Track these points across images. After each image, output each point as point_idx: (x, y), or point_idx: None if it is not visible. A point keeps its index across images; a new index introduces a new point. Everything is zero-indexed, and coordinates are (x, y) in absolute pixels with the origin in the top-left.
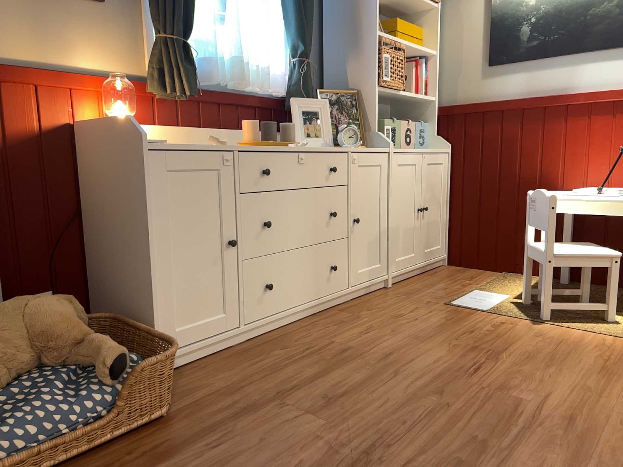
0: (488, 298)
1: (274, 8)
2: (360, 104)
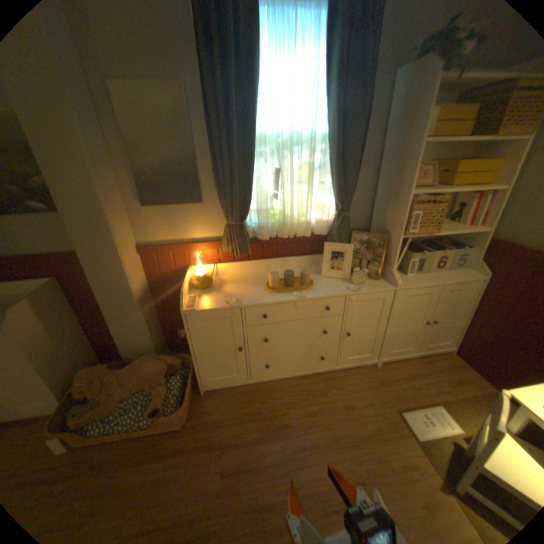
0: (441, 425)
1: (325, 174)
2: (388, 244)
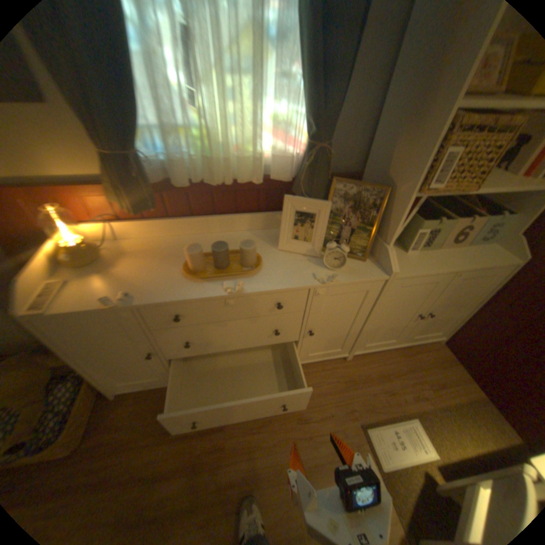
0: (413, 447)
1: (292, 52)
2: (390, 203)
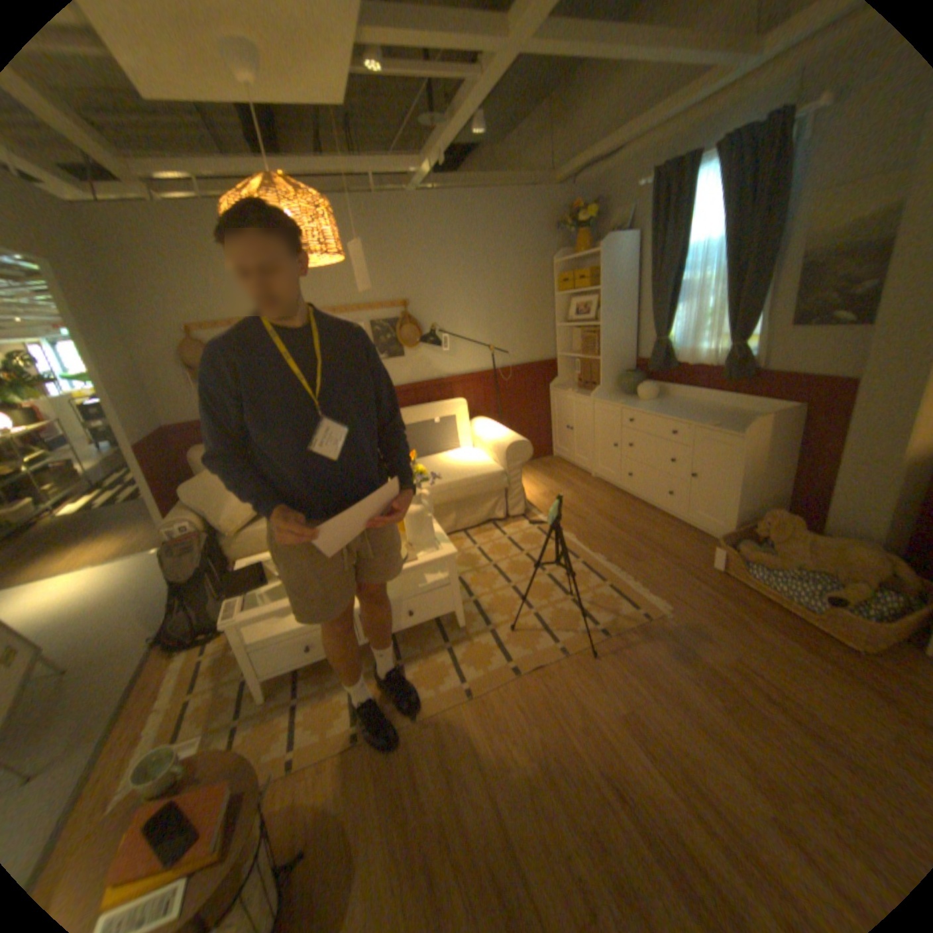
0: None
1: None
2: None
